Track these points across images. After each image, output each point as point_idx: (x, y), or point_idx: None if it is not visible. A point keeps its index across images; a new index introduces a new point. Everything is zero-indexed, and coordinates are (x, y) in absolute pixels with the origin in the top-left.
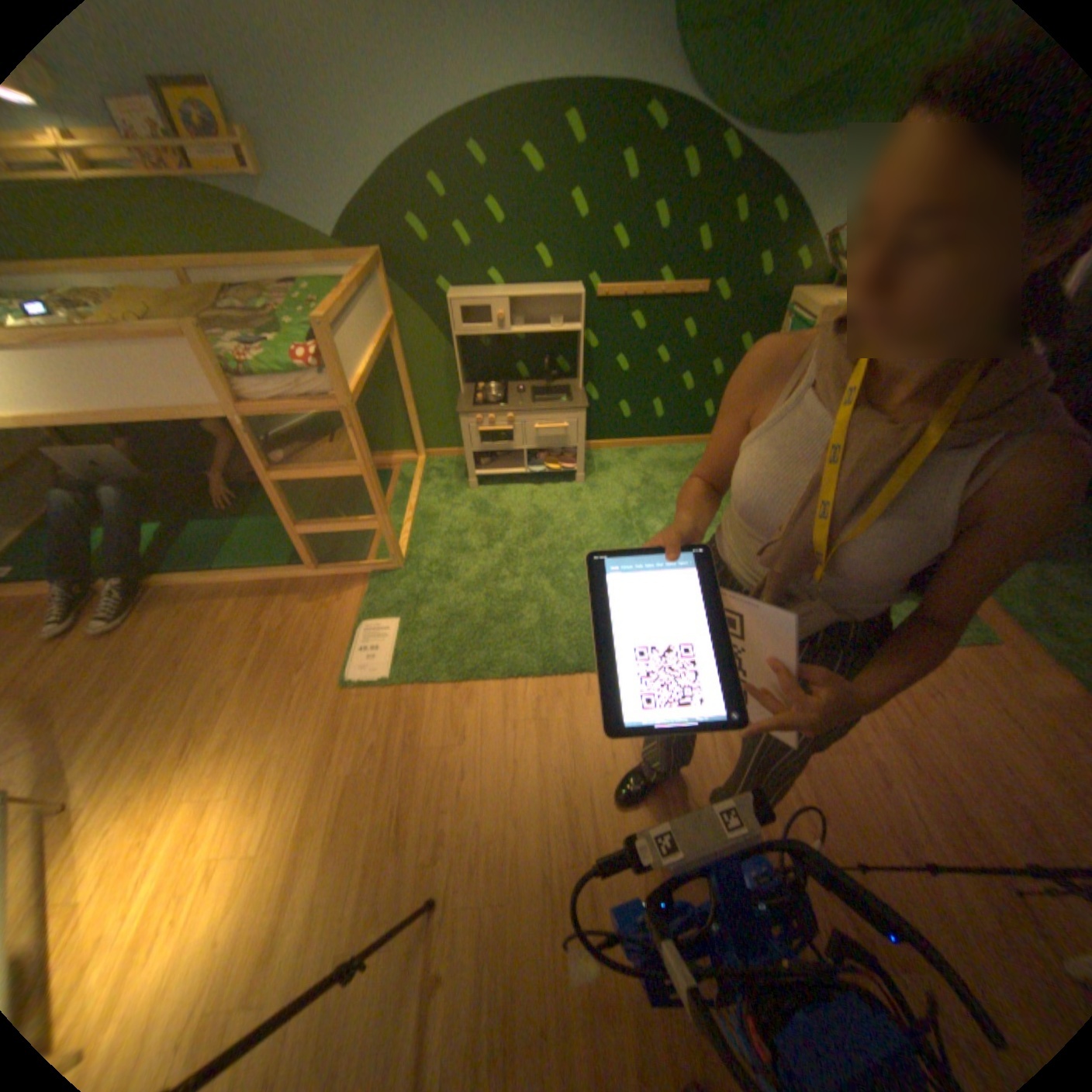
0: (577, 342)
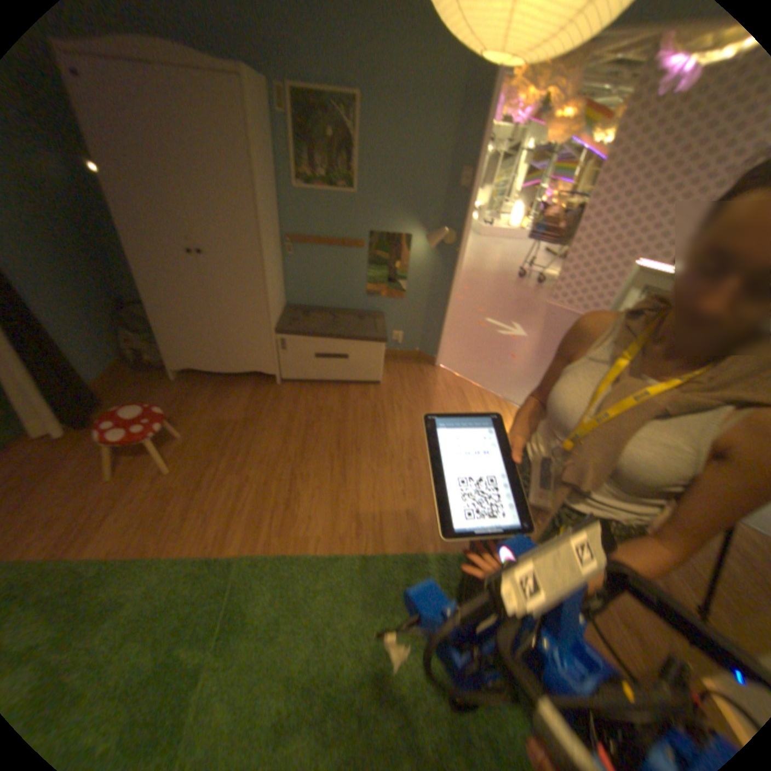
0: None
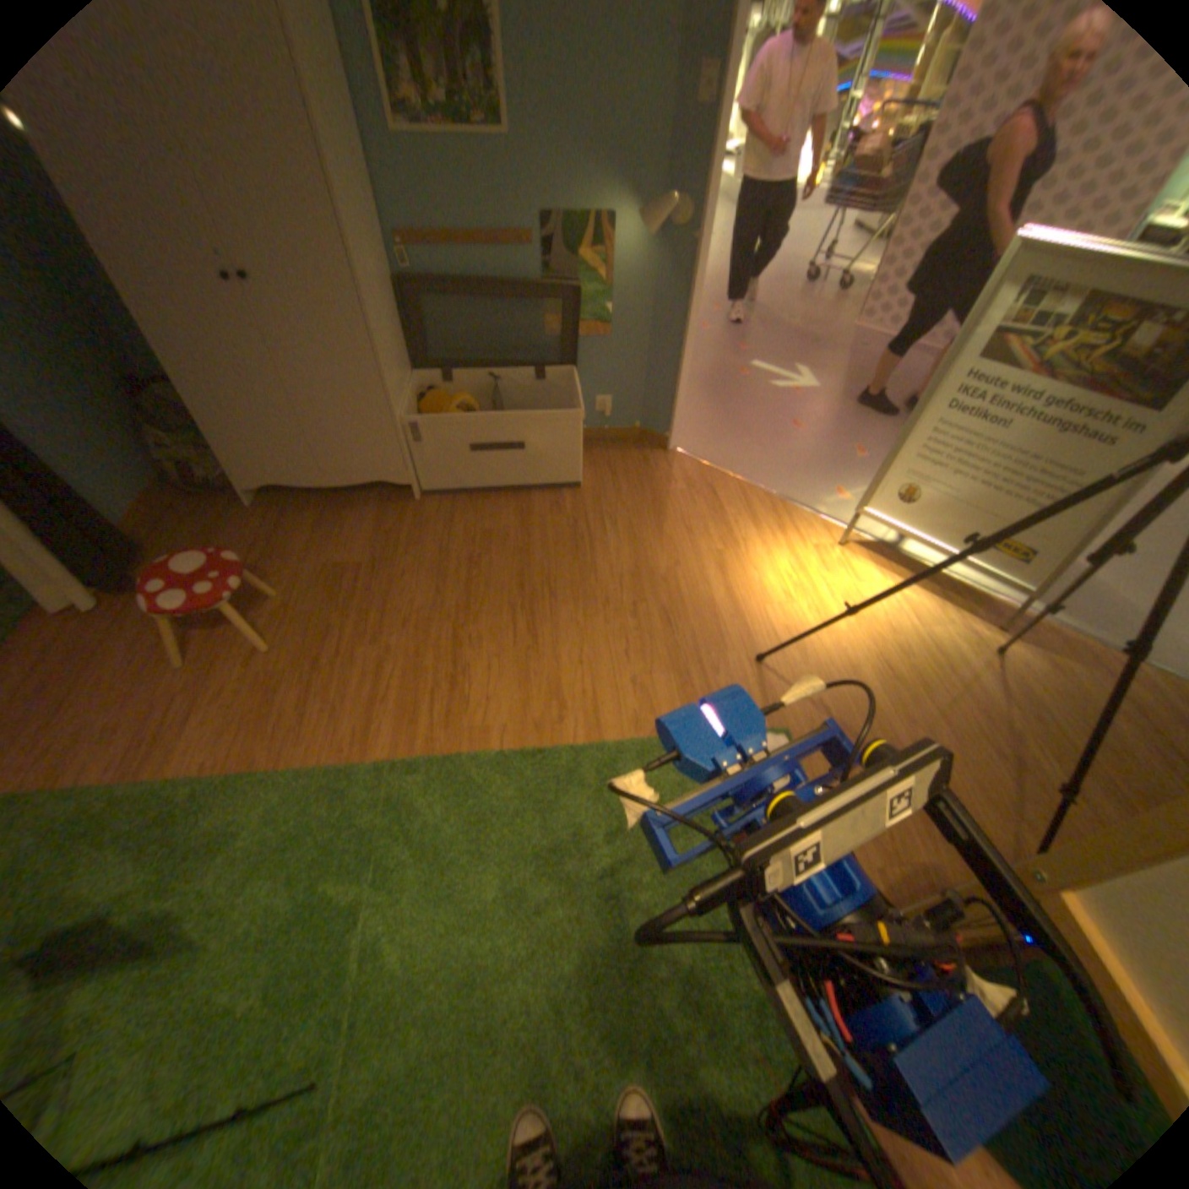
0: None
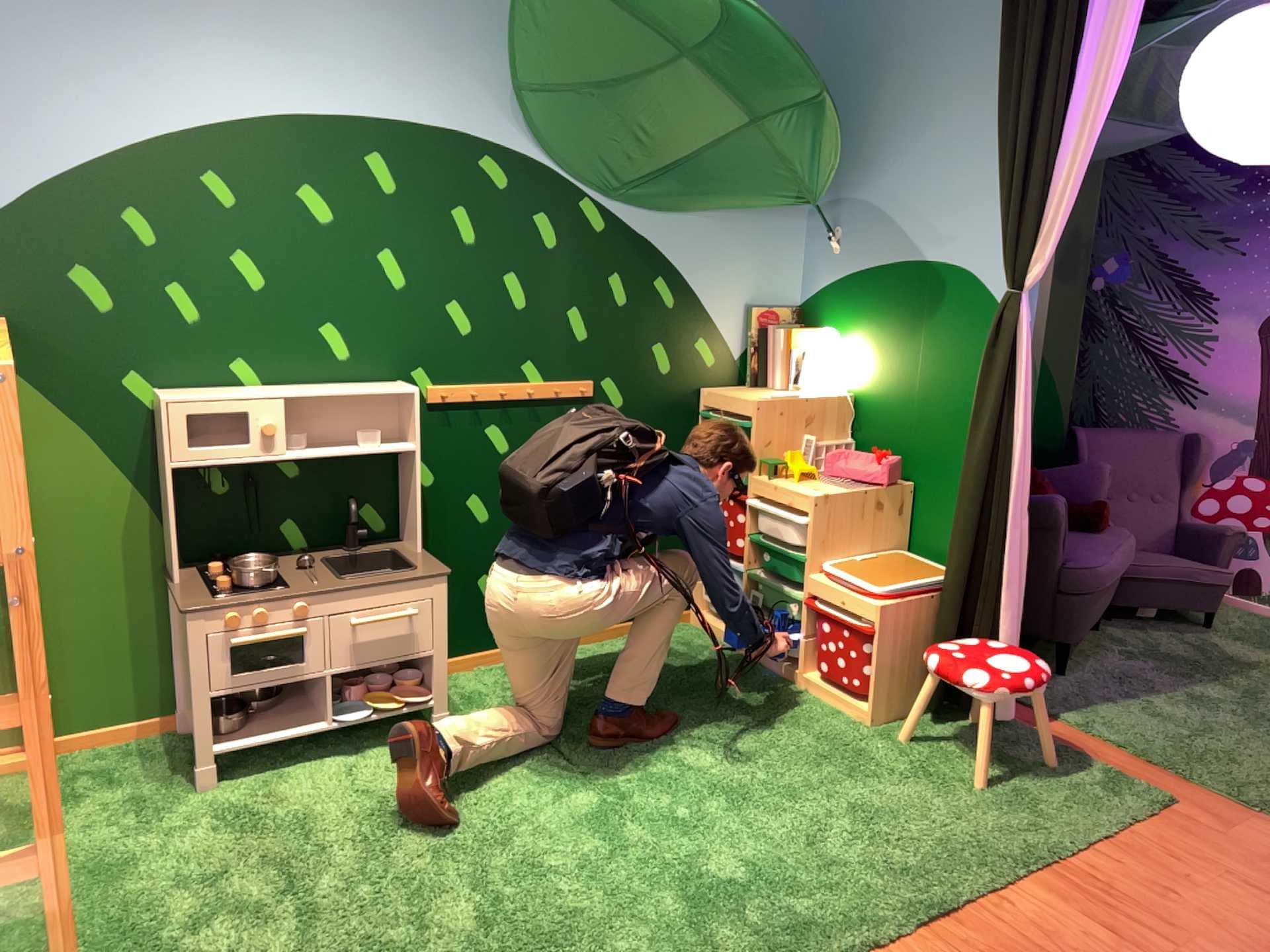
0: (408, 471)
